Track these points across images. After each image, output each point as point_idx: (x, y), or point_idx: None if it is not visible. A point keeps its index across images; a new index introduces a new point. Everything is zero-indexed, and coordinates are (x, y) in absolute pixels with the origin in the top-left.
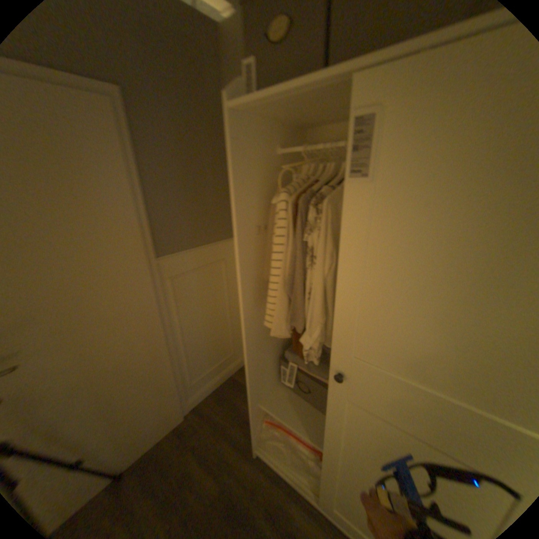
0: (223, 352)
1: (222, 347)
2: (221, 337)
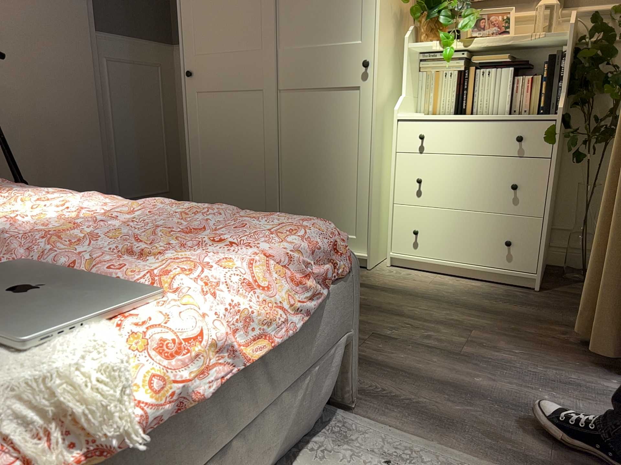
0: (160, 180)
1: (159, 173)
2: (158, 159)
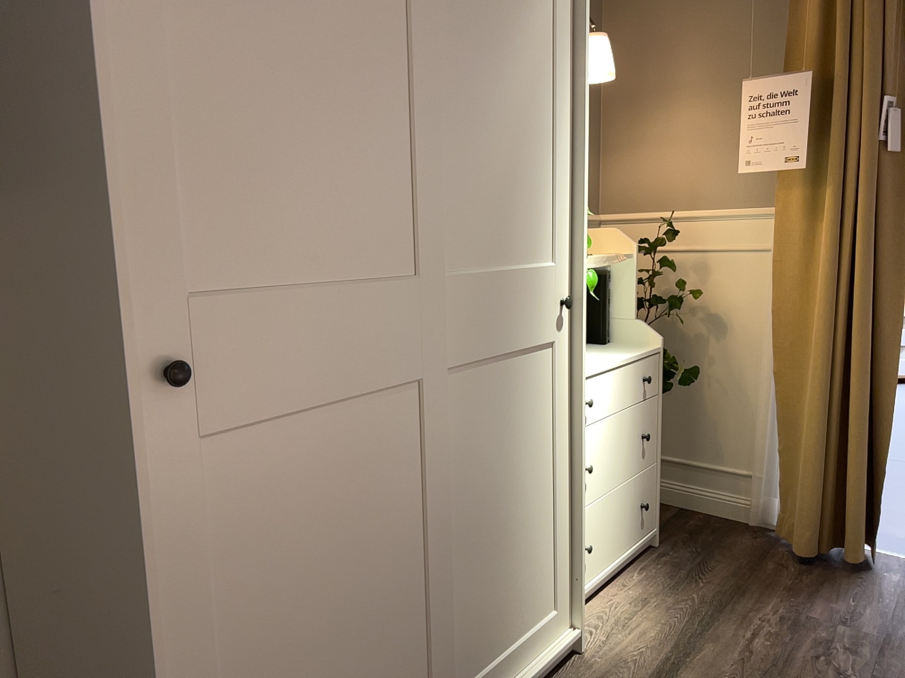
0: None
1: None
2: None
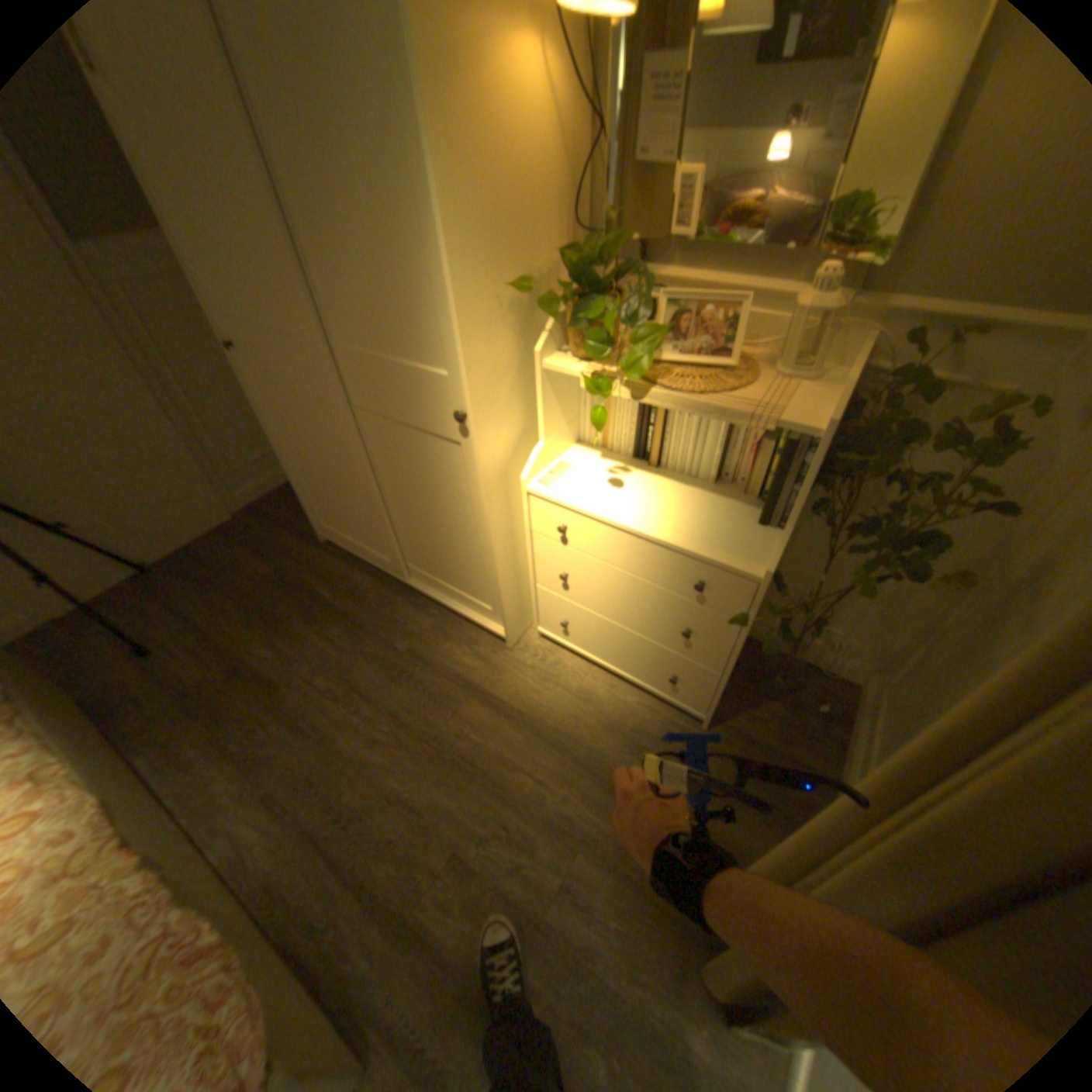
0: None
1: None
2: None
